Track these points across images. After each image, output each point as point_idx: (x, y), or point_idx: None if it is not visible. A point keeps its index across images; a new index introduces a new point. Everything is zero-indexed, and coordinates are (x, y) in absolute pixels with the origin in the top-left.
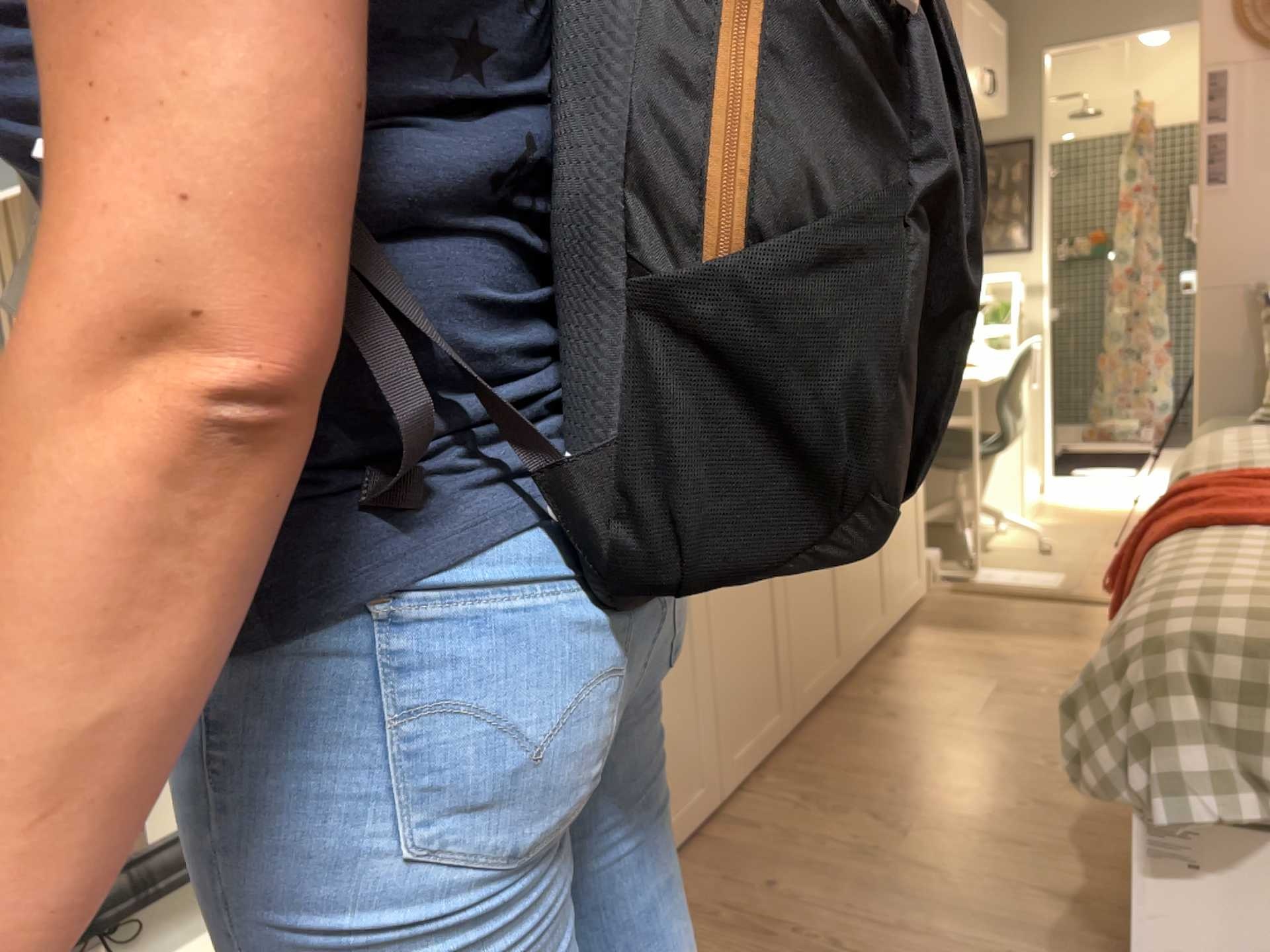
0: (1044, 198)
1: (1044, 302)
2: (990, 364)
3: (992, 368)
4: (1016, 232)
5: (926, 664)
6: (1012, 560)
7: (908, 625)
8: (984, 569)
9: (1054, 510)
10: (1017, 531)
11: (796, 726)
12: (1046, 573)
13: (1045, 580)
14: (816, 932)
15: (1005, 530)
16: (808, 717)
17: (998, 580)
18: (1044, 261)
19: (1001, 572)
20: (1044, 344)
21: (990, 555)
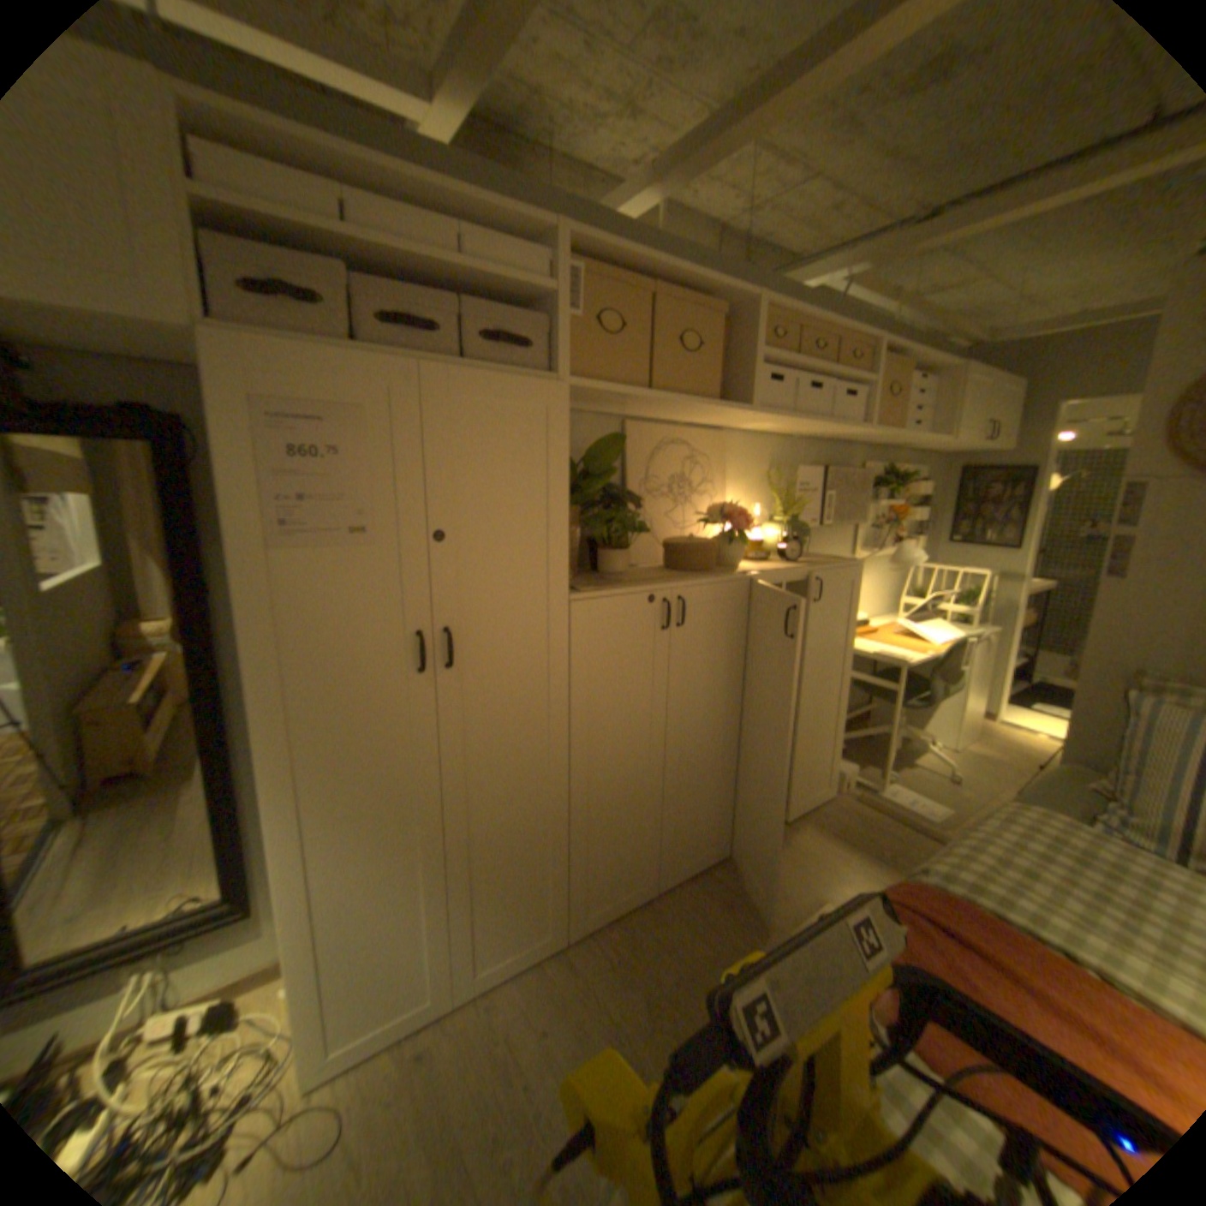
0: (1045, 510)
1: (1029, 587)
2: (940, 643)
3: (940, 646)
4: (1014, 533)
5: (788, 871)
6: (926, 786)
7: (804, 826)
8: (897, 788)
9: (996, 744)
10: (951, 756)
11: (662, 896)
12: (944, 808)
13: (937, 816)
14: (534, 1100)
15: (941, 754)
16: (676, 890)
17: (901, 803)
18: (1035, 557)
19: (909, 795)
20: (1023, 618)
21: (913, 775)
